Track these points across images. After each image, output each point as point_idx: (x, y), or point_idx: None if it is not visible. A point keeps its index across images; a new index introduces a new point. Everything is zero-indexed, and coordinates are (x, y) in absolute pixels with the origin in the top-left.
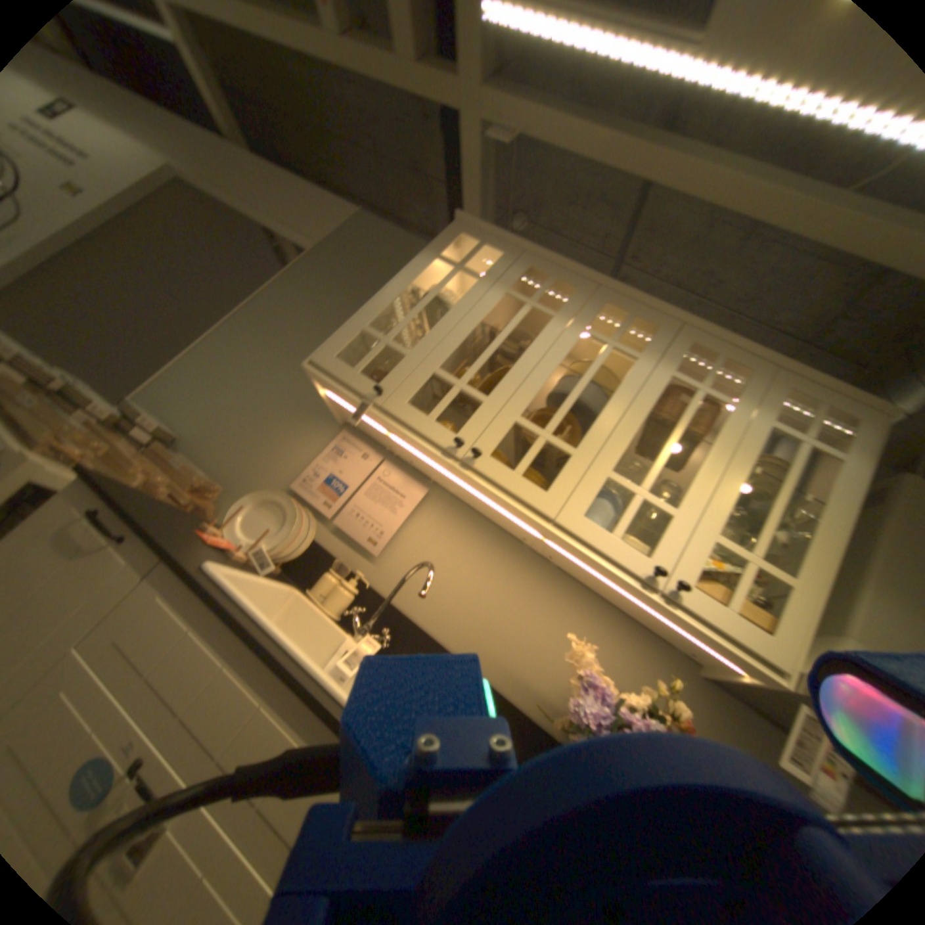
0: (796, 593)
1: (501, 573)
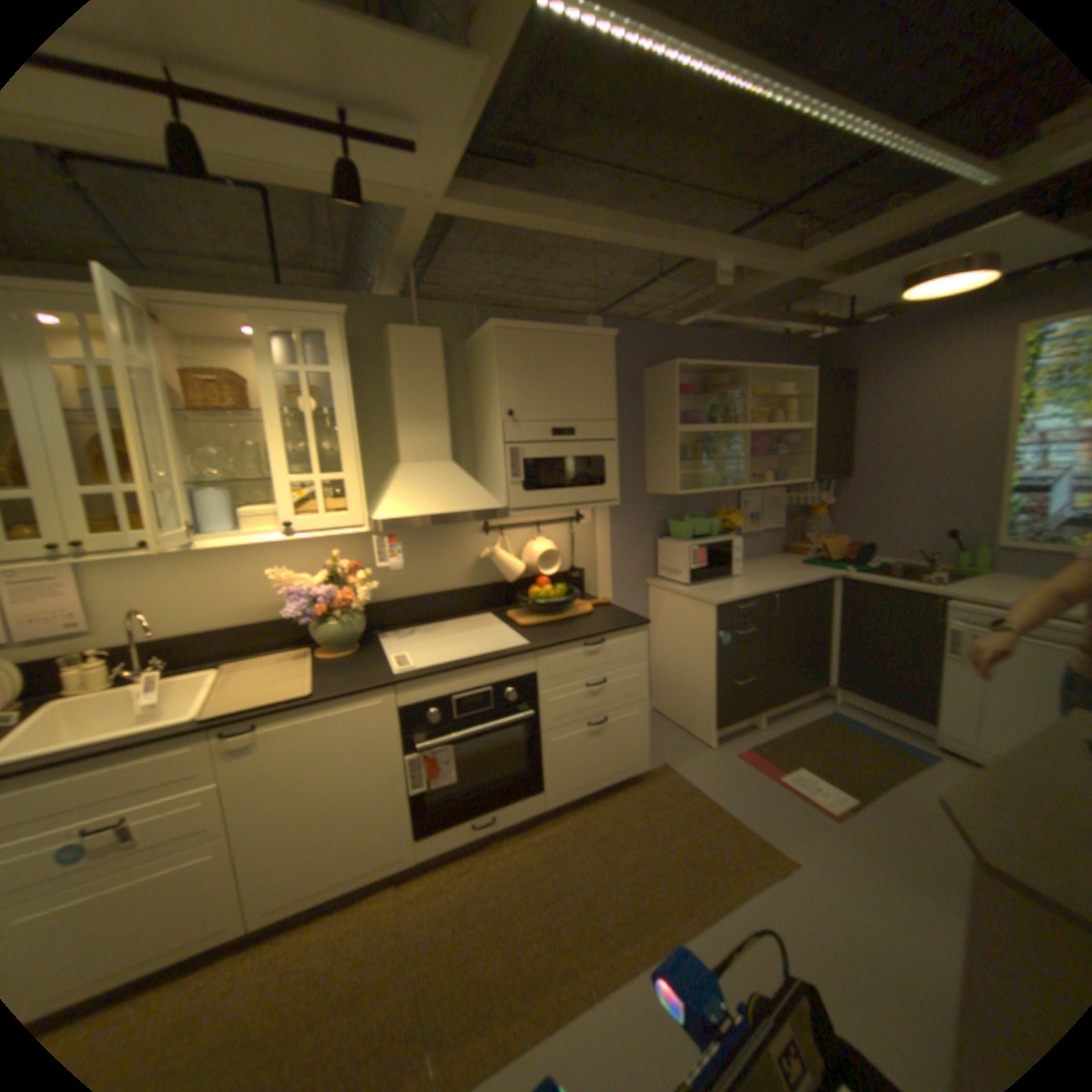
0: (348, 483)
1: (198, 564)
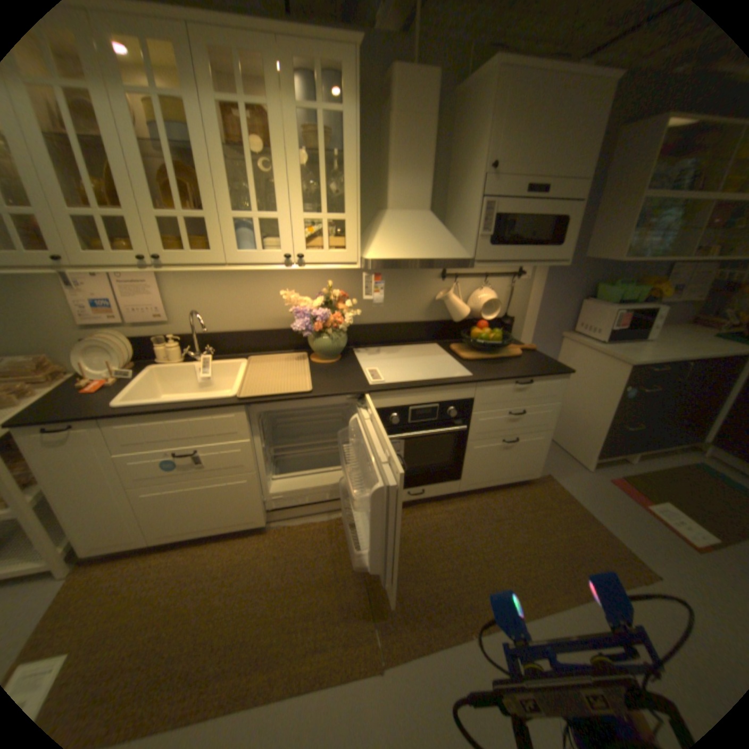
0: (347, 222)
1: (232, 280)
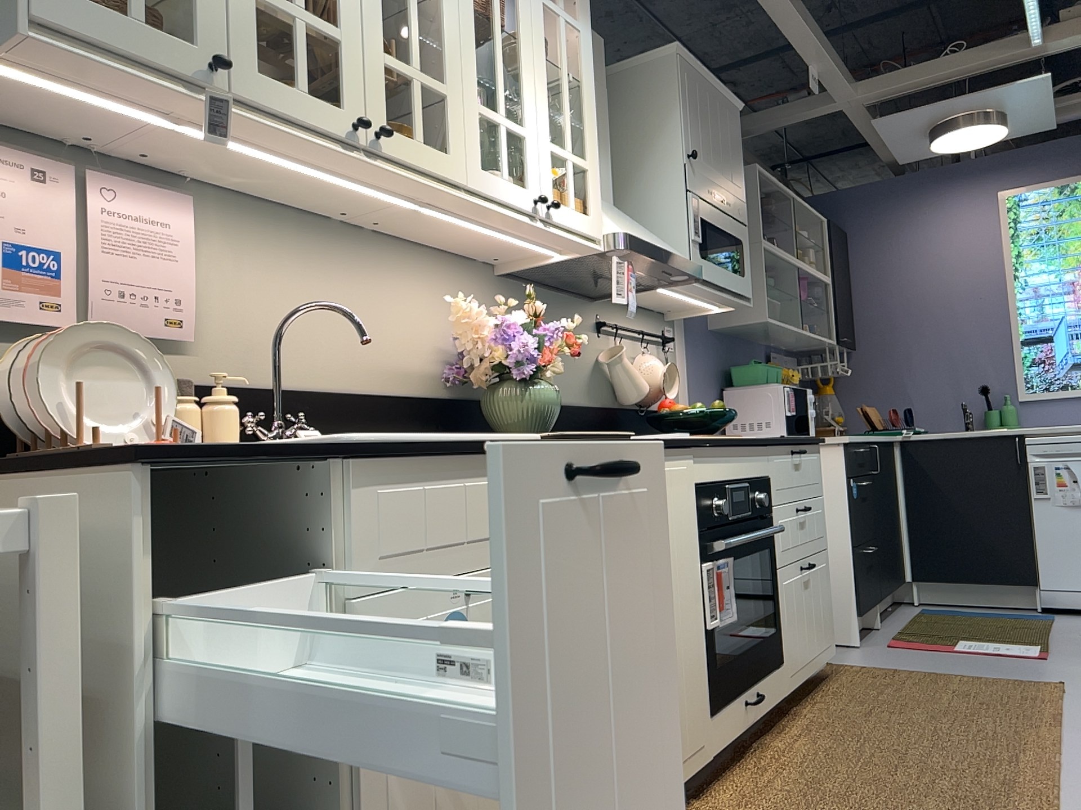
0: (591, 173)
1: (330, 268)
